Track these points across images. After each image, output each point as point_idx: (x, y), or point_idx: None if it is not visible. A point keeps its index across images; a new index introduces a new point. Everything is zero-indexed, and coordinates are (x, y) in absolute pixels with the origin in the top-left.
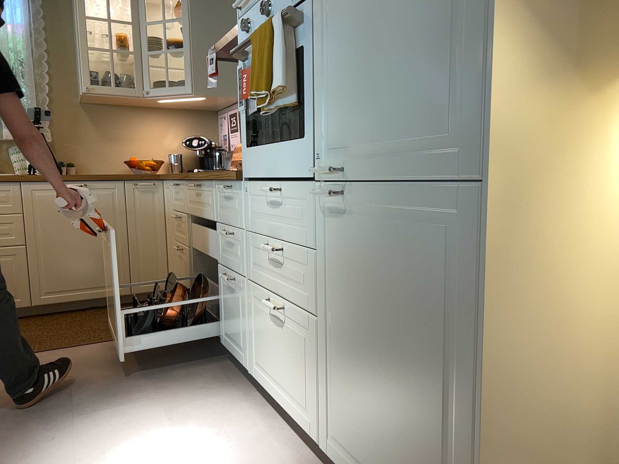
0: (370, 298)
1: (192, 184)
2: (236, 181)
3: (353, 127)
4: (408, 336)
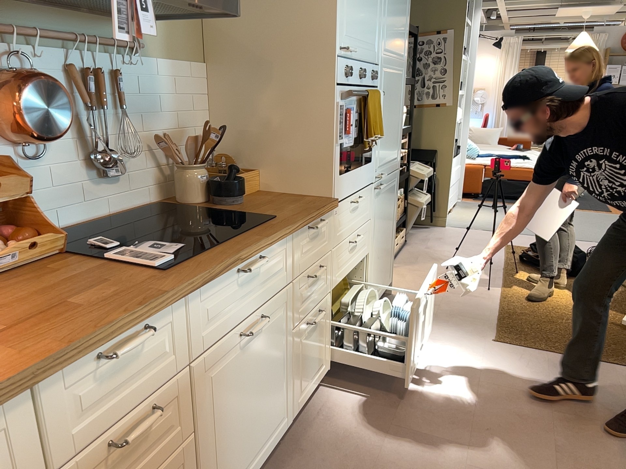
0: (383, 220)
1: (257, 264)
2: (334, 208)
3: (384, 155)
4: (388, 223)
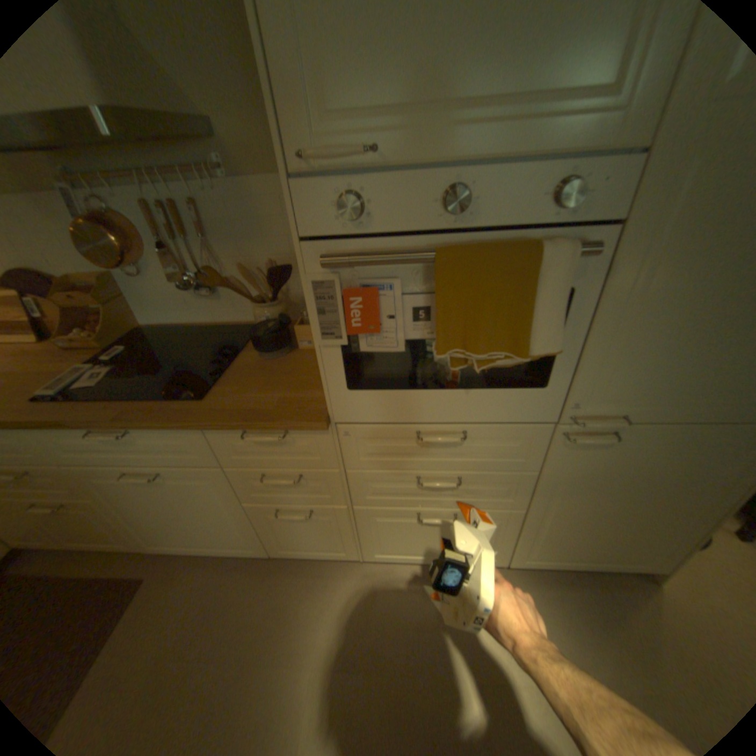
0: (621, 489)
1: (102, 437)
2: (318, 429)
3: (650, 384)
4: (662, 500)
